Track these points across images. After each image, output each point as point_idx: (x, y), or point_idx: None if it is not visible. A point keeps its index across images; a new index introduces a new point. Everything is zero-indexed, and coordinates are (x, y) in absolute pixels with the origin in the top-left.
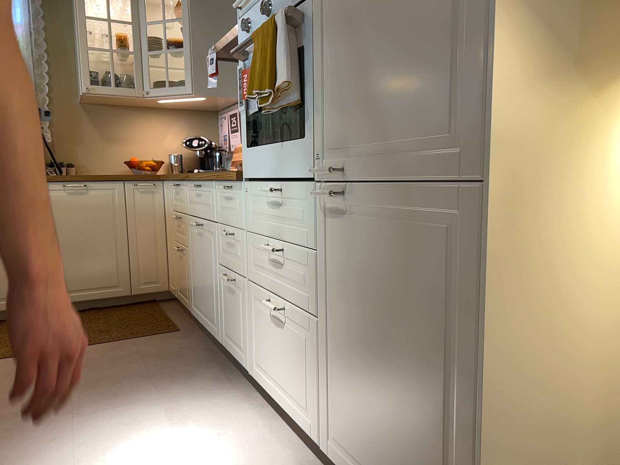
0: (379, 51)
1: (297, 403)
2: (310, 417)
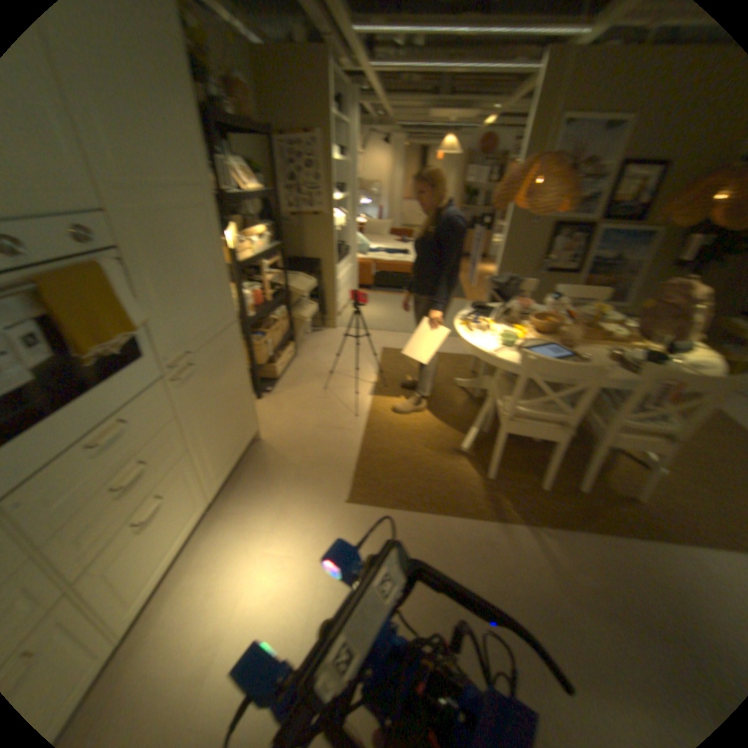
0: (184, 288)
1: (180, 525)
2: (191, 510)
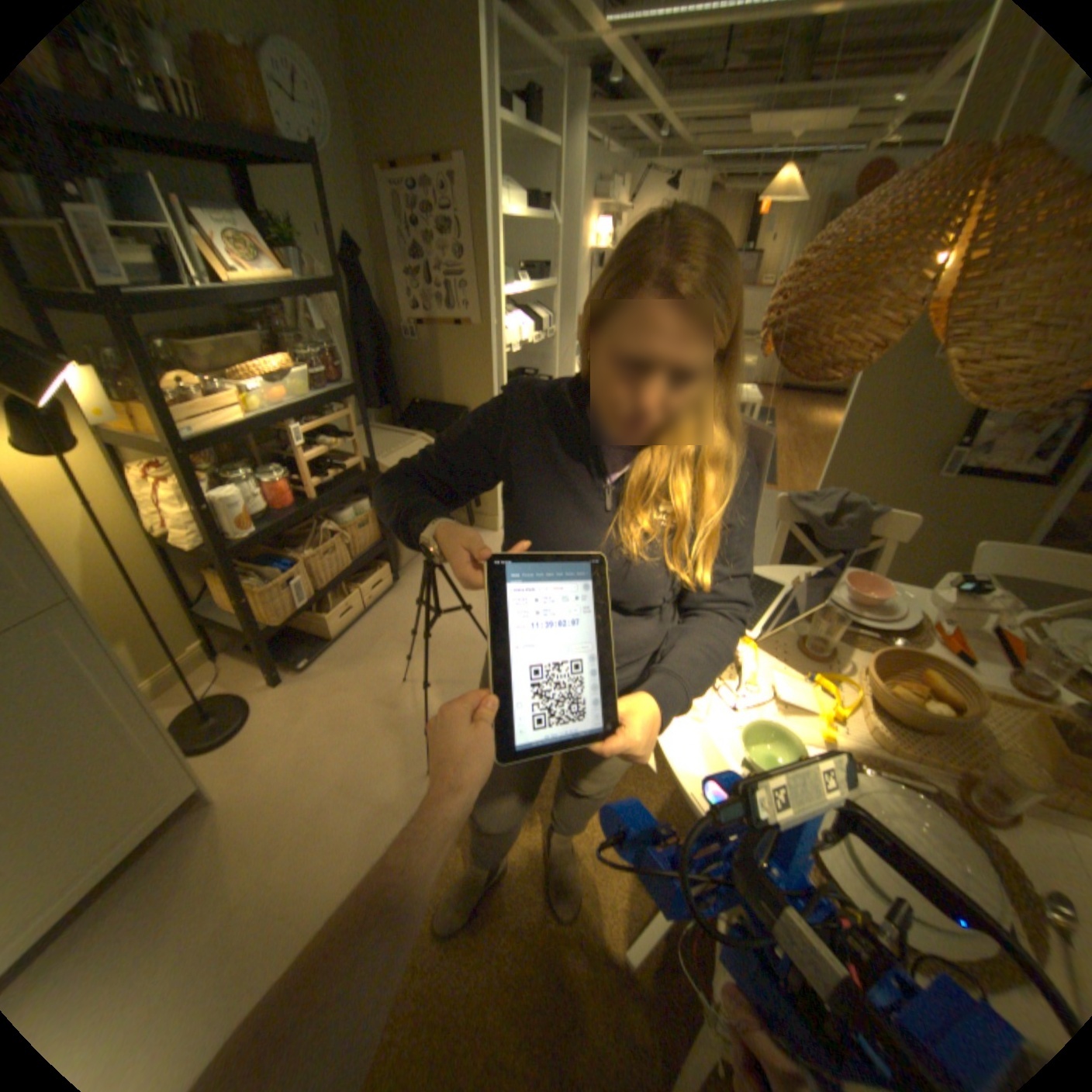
0: None
1: None
2: None
